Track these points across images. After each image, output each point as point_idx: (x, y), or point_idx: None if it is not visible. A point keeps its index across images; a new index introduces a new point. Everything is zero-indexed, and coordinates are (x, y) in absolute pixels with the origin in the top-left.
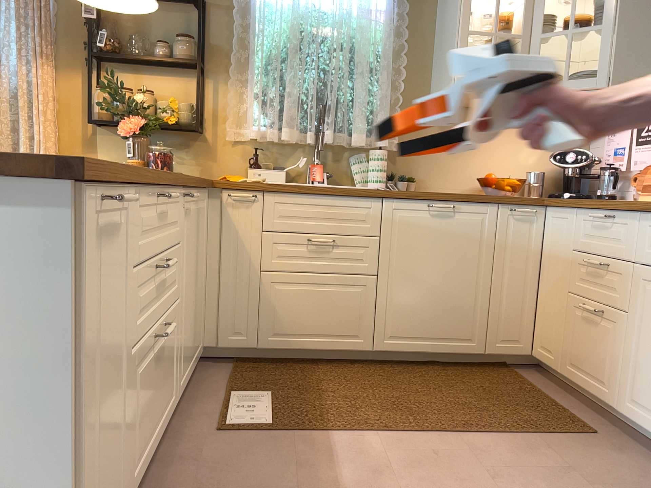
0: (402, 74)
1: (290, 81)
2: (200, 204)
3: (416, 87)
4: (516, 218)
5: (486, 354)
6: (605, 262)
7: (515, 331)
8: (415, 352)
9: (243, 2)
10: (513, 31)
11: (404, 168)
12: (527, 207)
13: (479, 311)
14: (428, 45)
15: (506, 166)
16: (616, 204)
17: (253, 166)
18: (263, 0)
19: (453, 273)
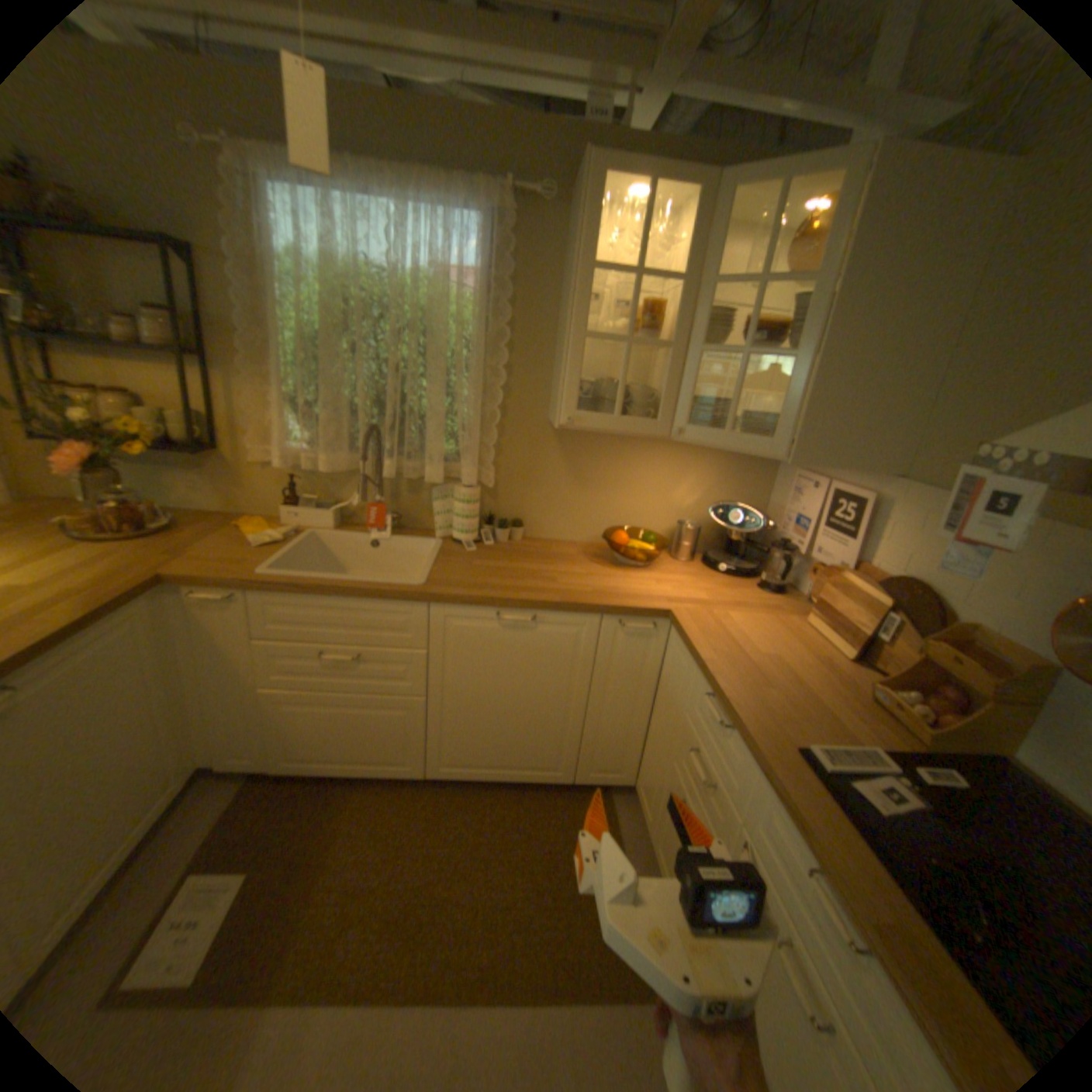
0: (503, 375)
1: (324, 385)
2: (103, 640)
3: (529, 392)
4: (625, 632)
5: (573, 785)
6: (714, 776)
7: (613, 763)
8: (479, 781)
9: (245, 245)
10: (671, 322)
11: (509, 506)
12: (643, 619)
13: (566, 741)
14: (547, 329)
15: (652, 509)
16: (737, 718)
17: (294, 496)
18: (271, 246)
19: (532, 697)
